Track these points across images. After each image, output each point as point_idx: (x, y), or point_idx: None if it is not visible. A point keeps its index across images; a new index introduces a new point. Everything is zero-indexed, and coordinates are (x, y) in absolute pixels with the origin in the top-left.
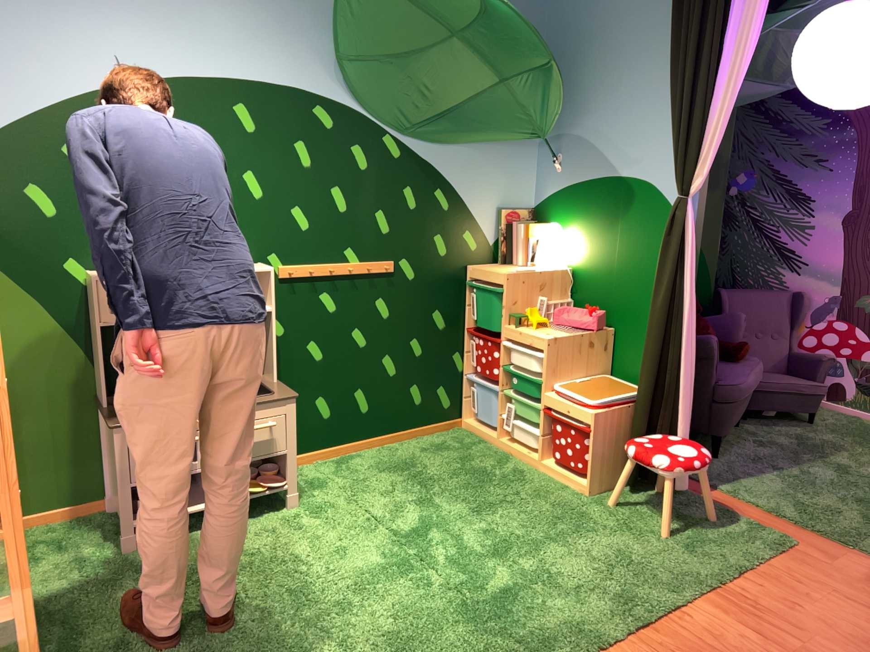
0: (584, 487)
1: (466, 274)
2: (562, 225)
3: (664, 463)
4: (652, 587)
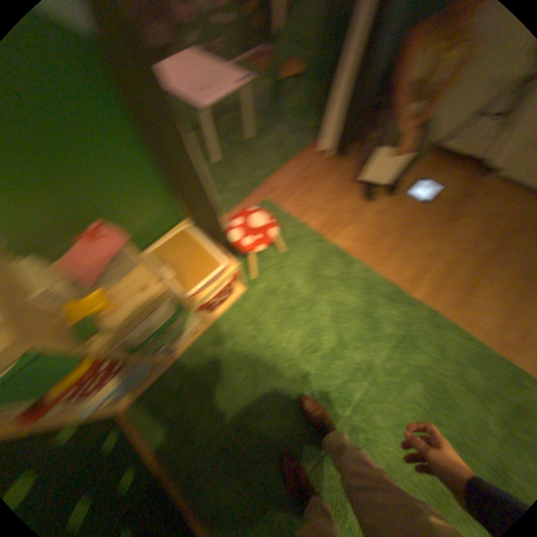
0: (243, 290)
1: None
2: None
3: (277, 230)
4: (334, 259)
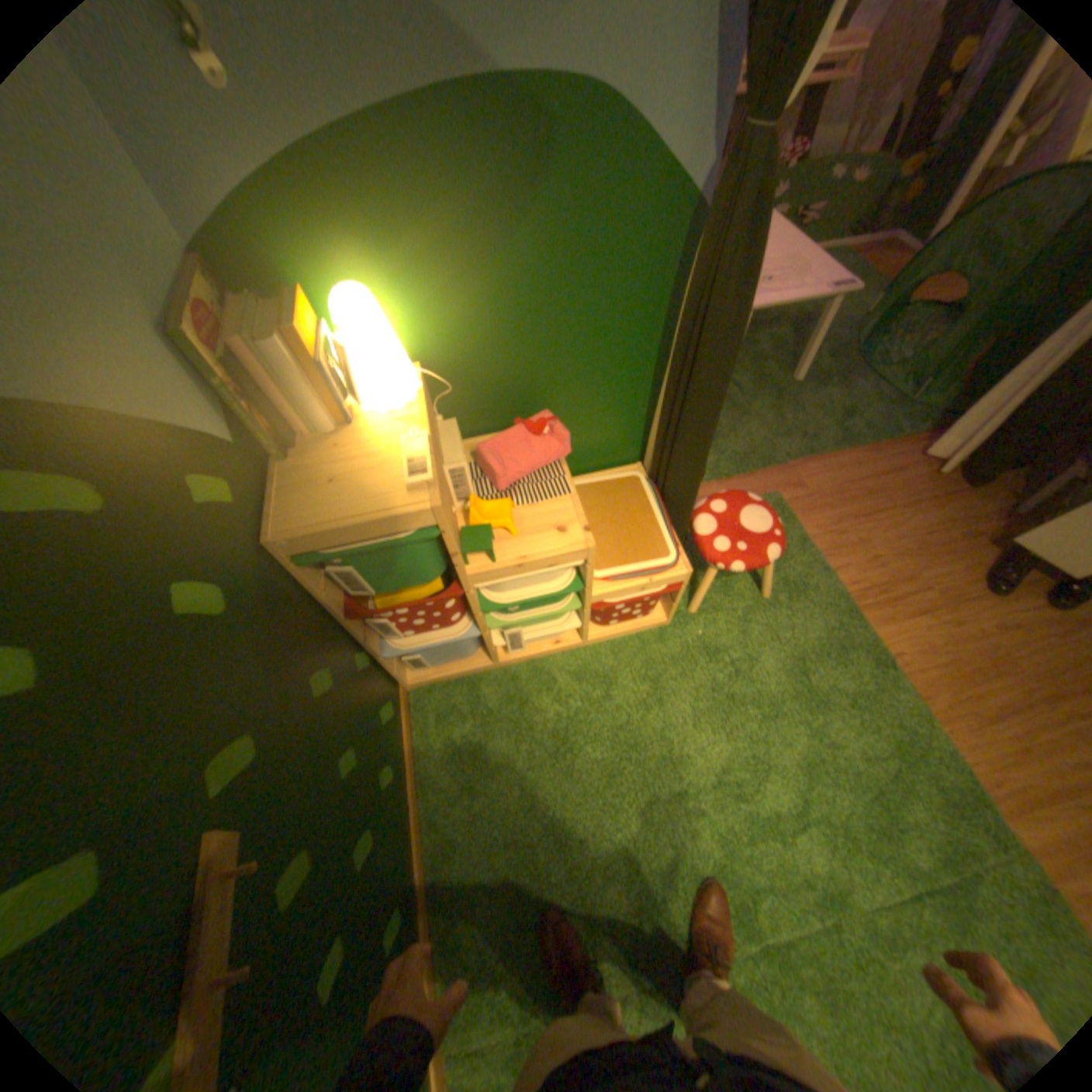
0: (662, 621)
1: (274, 556)
2: (334, 272)
3: (777, 553)
4: (860, 662)
